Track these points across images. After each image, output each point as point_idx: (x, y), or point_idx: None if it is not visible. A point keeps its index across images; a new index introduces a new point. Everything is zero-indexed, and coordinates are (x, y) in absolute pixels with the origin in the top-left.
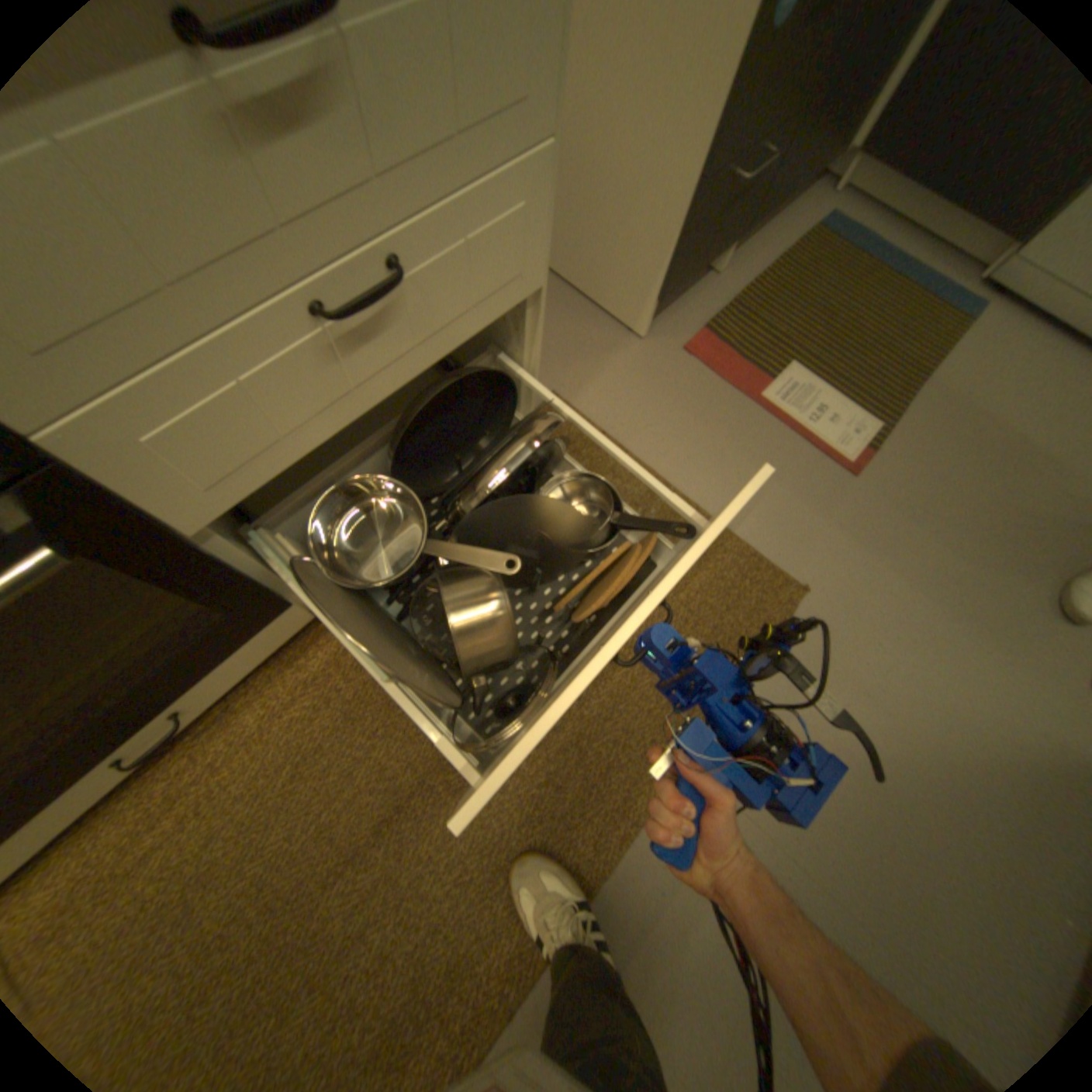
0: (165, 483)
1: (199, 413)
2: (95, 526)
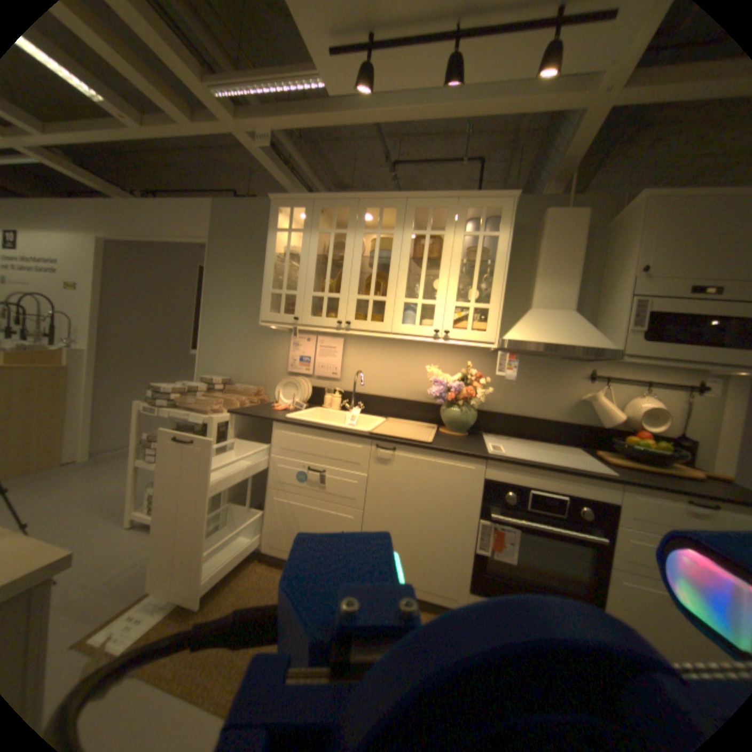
0: (623, 555)
1: (643, 548)
2: (605, 550)
